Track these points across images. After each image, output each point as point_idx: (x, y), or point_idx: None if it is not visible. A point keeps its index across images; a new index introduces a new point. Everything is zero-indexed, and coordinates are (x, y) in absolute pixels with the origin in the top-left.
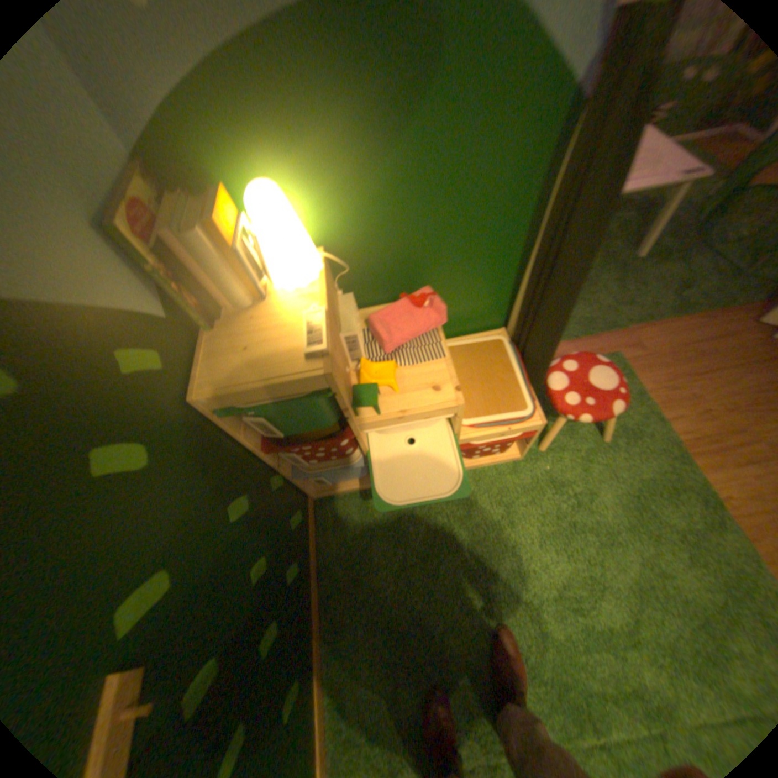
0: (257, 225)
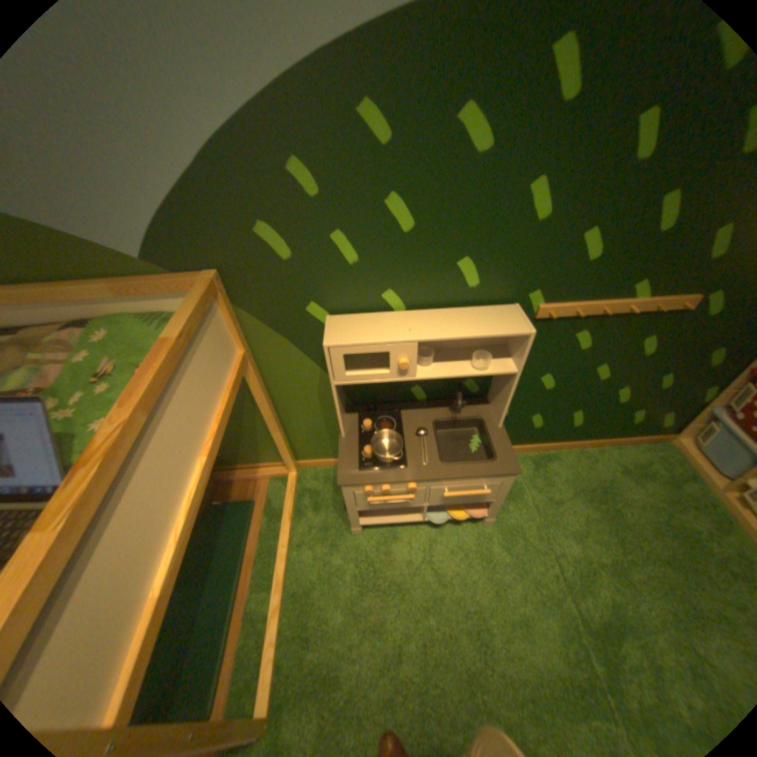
0: None
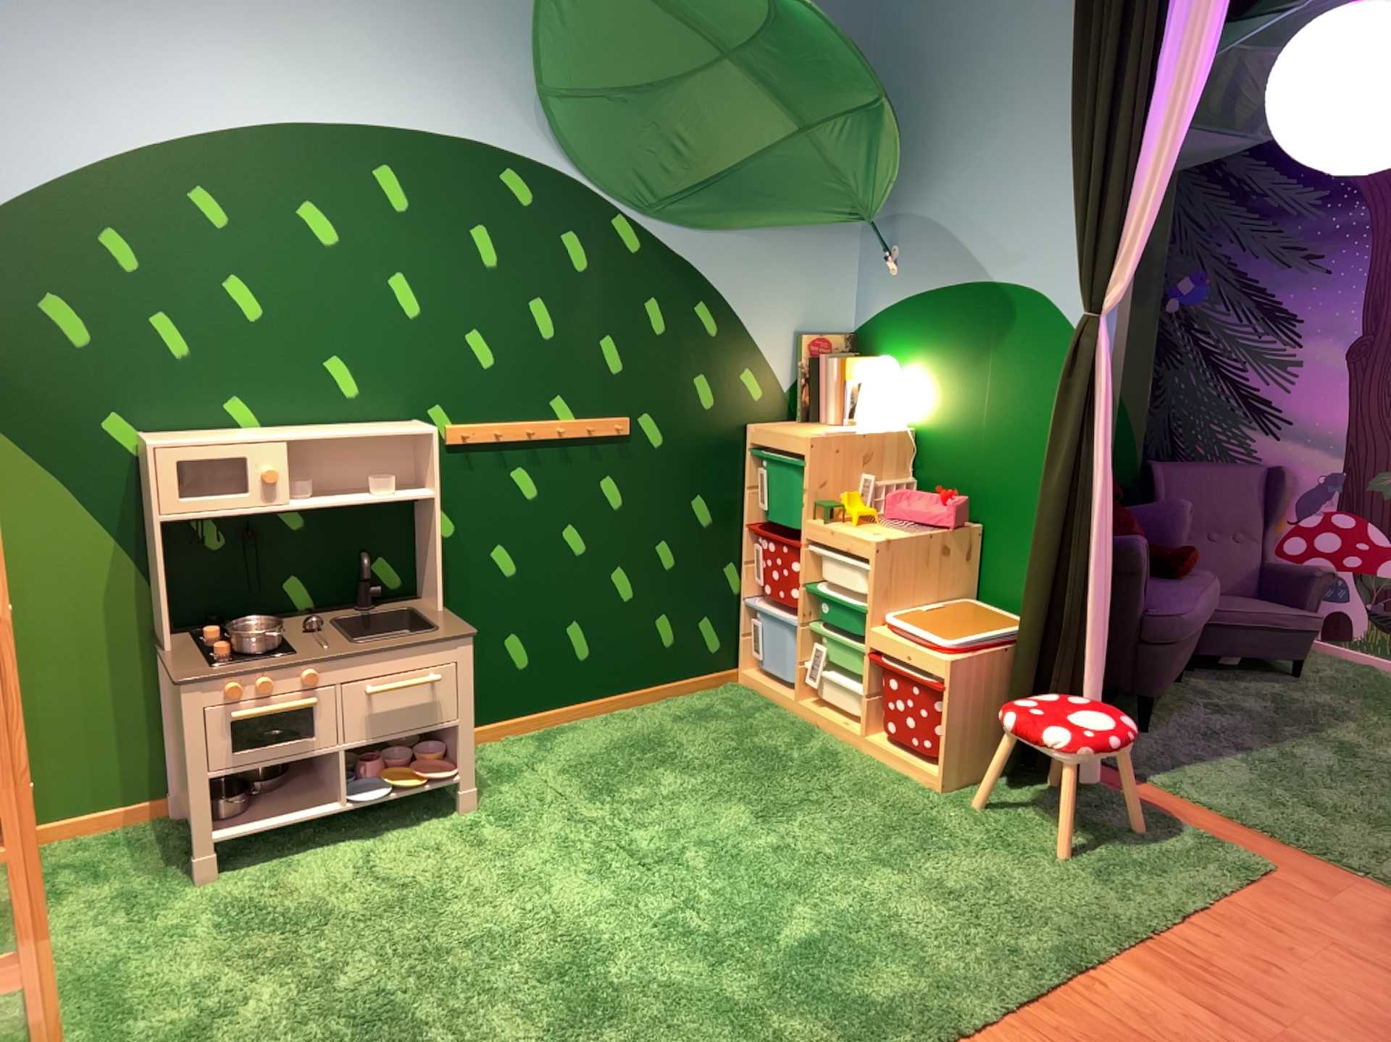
0: (870, 380)
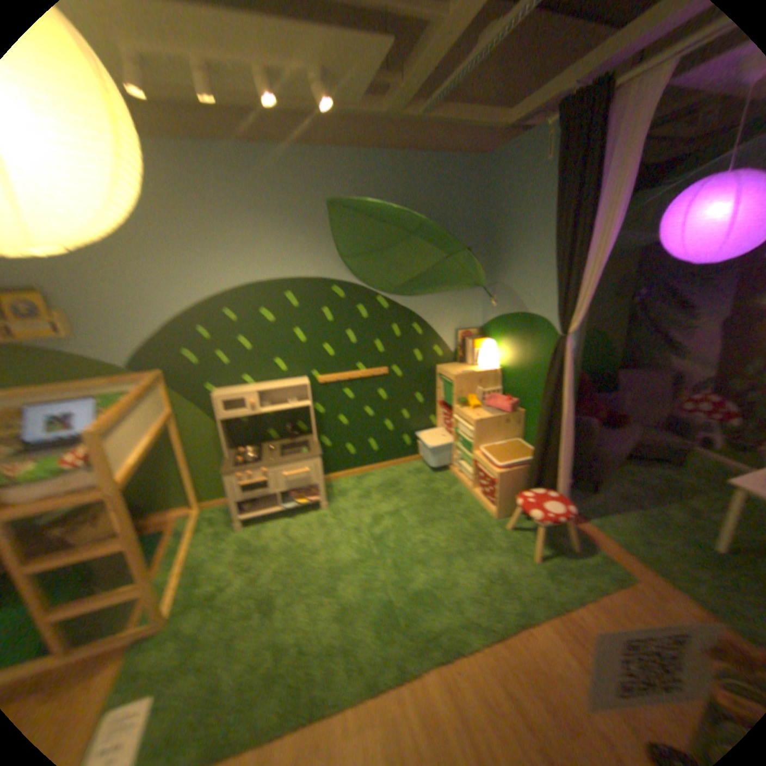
0: (482, 349)
